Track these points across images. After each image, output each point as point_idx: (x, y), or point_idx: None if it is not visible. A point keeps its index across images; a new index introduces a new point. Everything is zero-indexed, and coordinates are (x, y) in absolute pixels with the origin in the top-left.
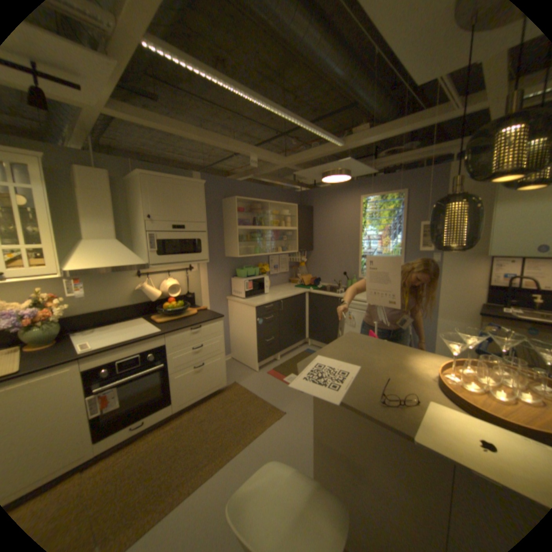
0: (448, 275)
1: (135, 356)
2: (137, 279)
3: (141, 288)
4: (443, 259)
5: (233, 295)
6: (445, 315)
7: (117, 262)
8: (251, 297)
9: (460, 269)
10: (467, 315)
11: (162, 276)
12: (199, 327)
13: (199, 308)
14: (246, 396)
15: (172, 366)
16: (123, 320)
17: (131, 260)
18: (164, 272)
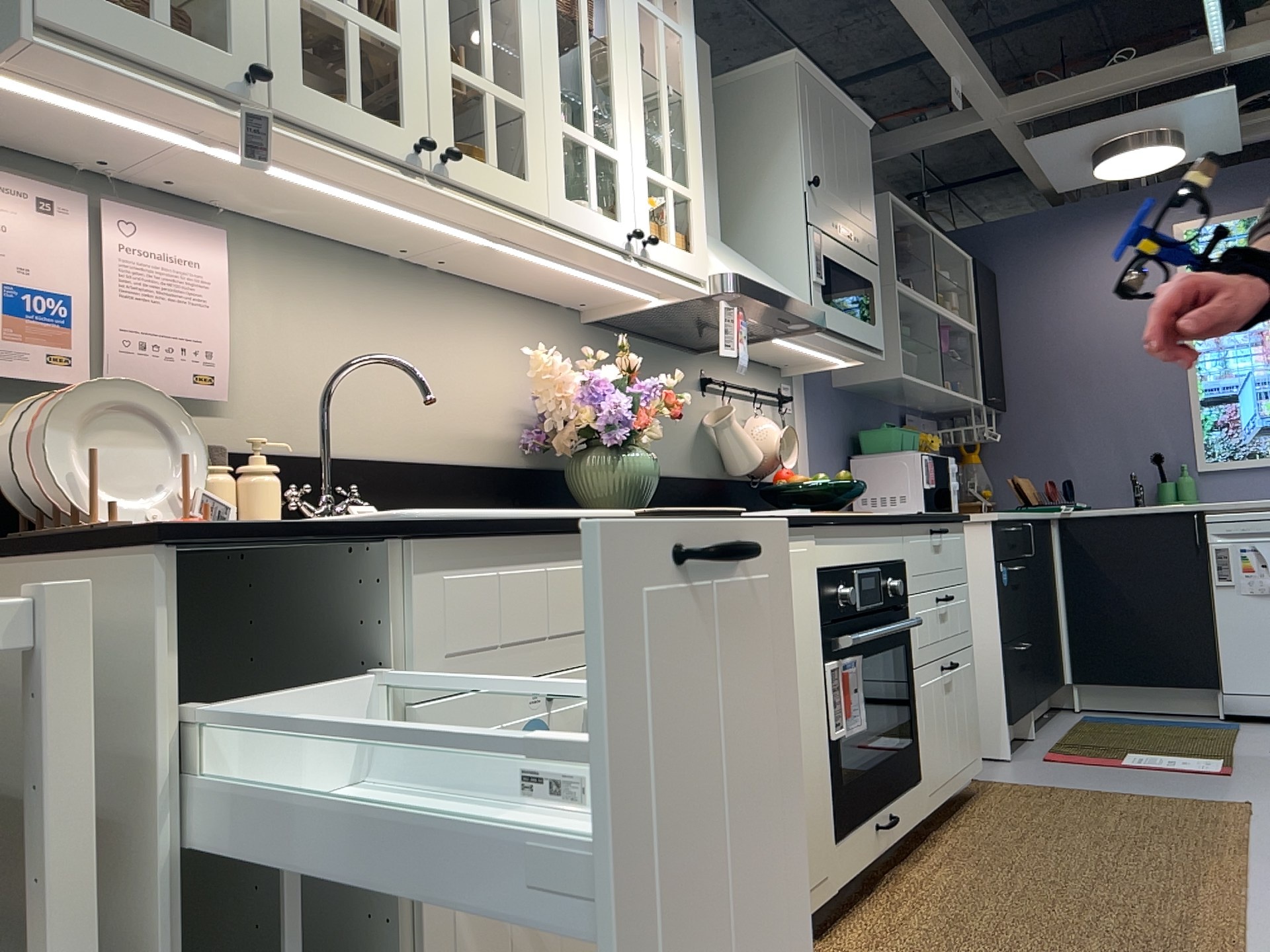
0: None
1: (874, 571)
2: (703, 399)
3: (727, 423)
4: None
5: None
6: None
7: (782, 290)
8: None
9: None
10: None
11: (740, 406)
12: (948, 530)
13: None
14: (1069, 792)
15: (917, 638)
16: None
17: (794, 294)
18: (744, 394)
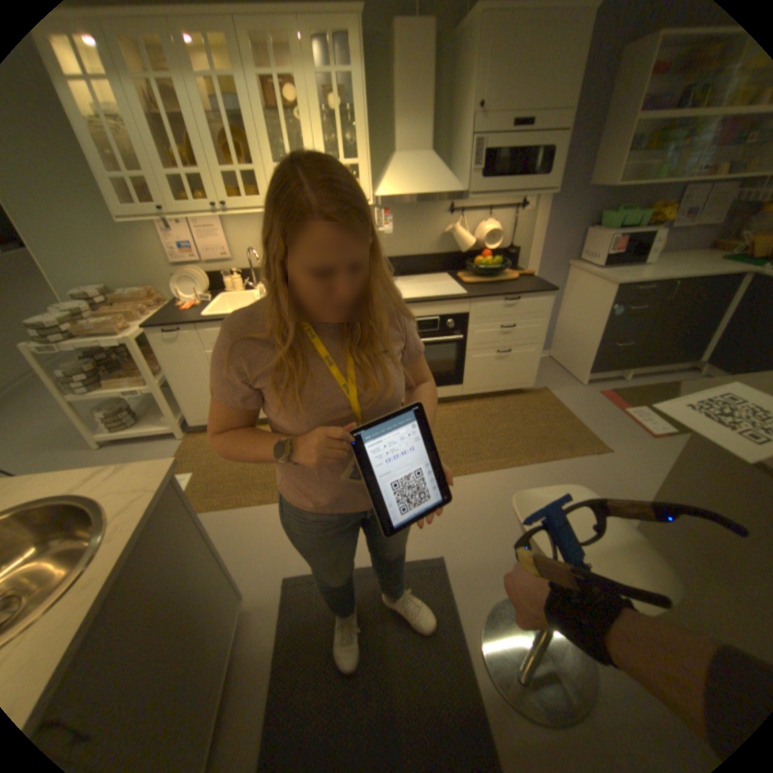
0: None
1: (434, 318)
2: (448, 218)
3: (451, 231)
4: None
5: (583, 259)
6: None
7: (430, 188)
8: (616, 266)
9: None
10: None
11: (480, 215)
12: (517, 299)
13: (523, 273)
14: (559, 410)
15: (472, 341)
16: (425, 273)
17: (446, 184)
18: (485, 208)
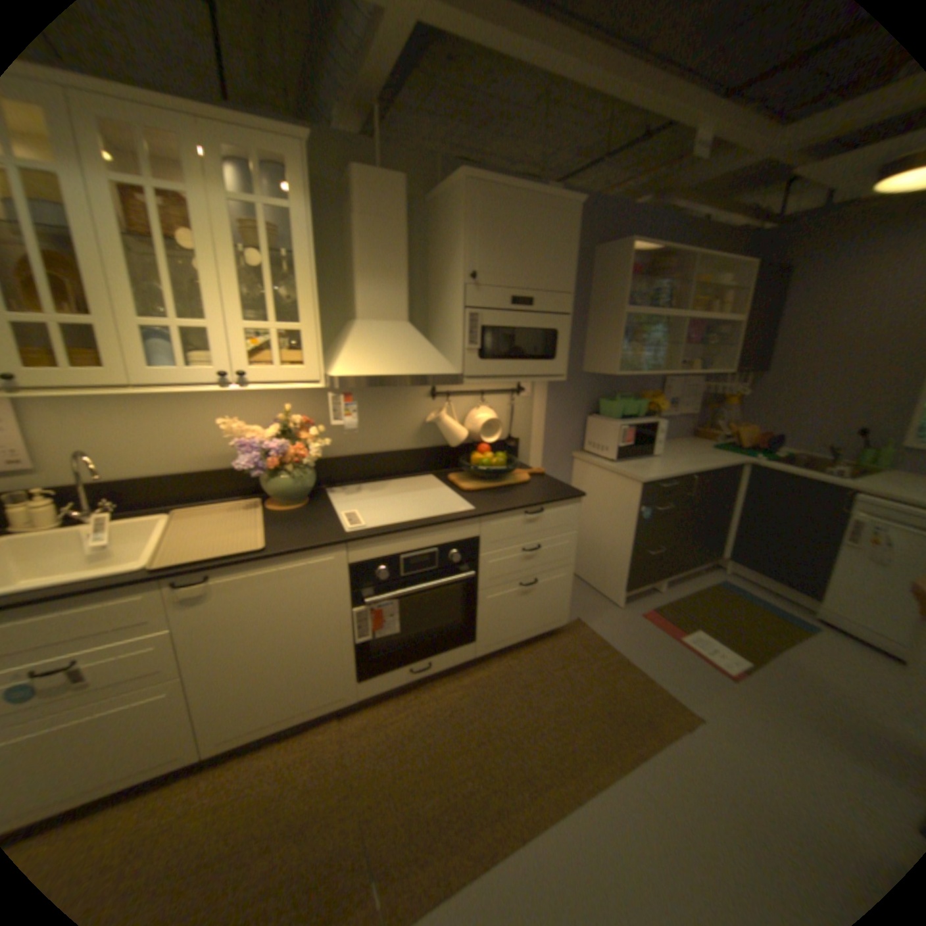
0: None
1: (432, 550)
2: (431, 404)
3: (437, 421)
4: None
5: (586, 450)
6: None
7: (413, 368)
8: (626, 459)
9: None
10: None
11: (470, 401)
12: (541, 512)
13: (530, 471)
14: (609, 657)
15: (486, 576)
16: (403, 476)
17: (435, 365)
18: (476, 393)
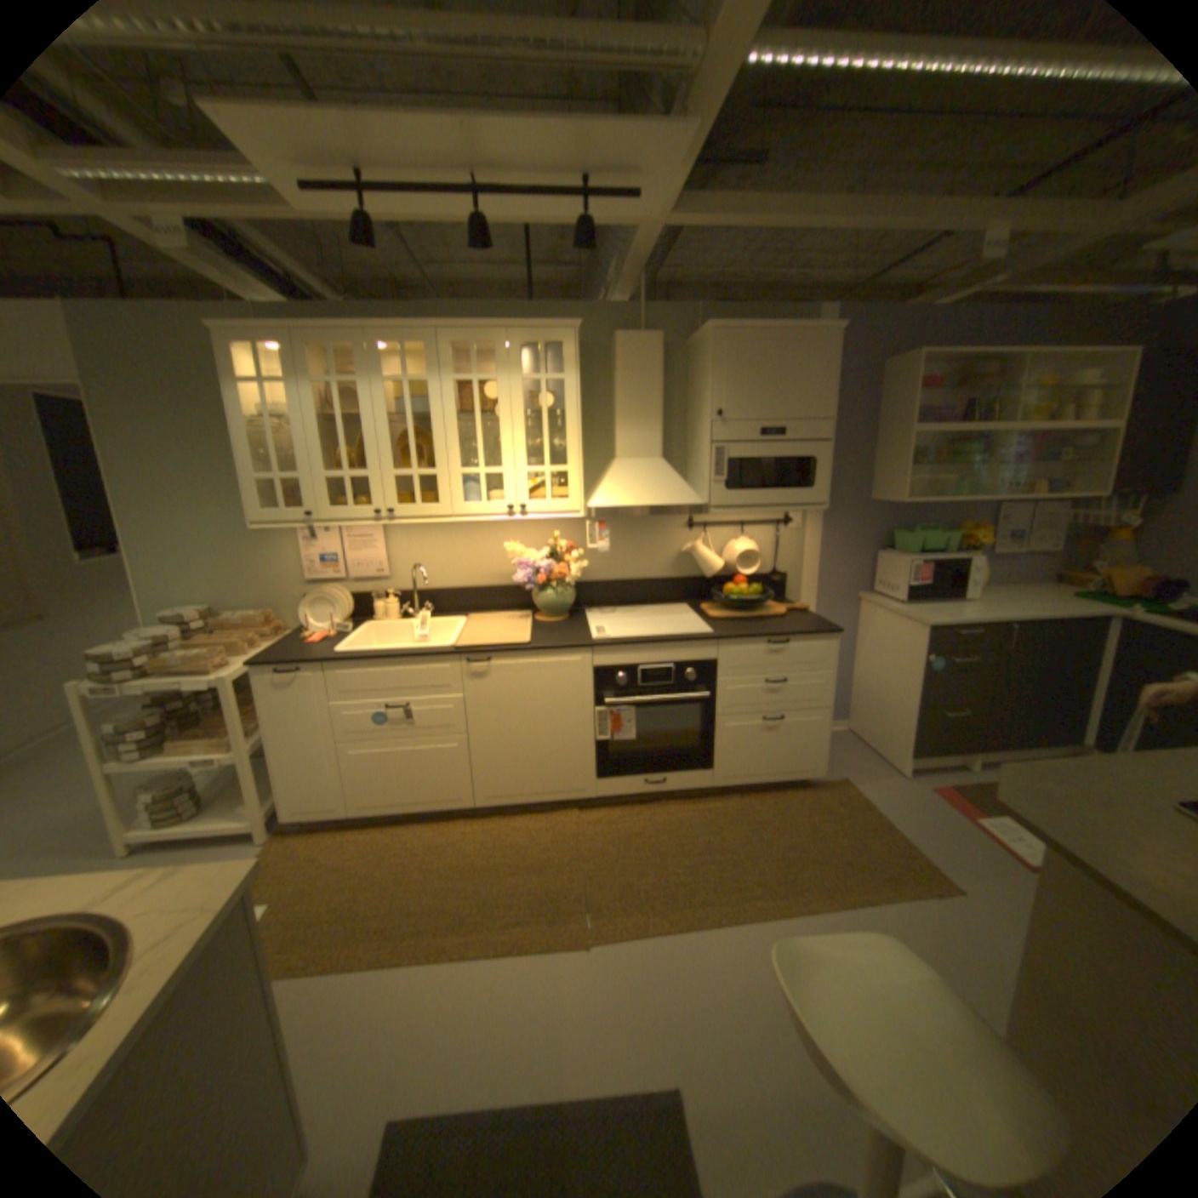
0: None
1: (667, 666)
2: (686, 534)
3: (690, 551)
4: None
5: (877, 591)
6: None
7: (658, 500)
8: (925, 602)
9: None
10: None
11: (728, 533)
12: (785, 643)
13: (793, 607)
14: (869, 818)
15: (723, 702)
16: (656, 604)
17: (679, 496)
18: (734, 524)
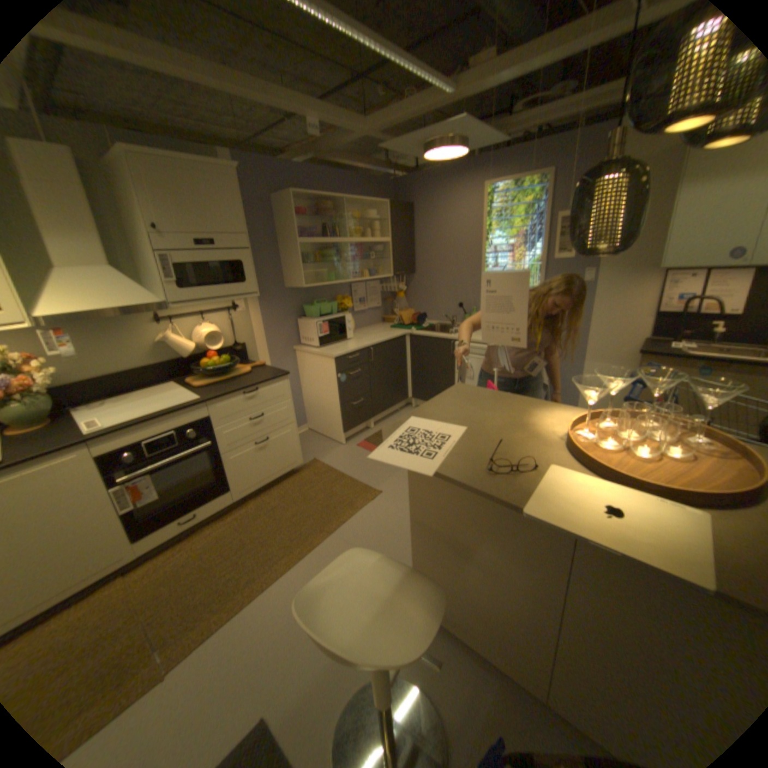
0: (603, 300)
1: (168, 434)
2: (155, 327)
3: (163, 340)
4: (598, 276)
5: (303, 343)
6: (594, 357)
7: (116, 301)
8: (328, 345)
9: (620, 289)
10: (623, 354)
11: (192, 321)
12: (255, 390)
13: (254, 364)
14: (330, 475)
15: (223, 443)
16: (145, 387)
17: (137, 297)
18: (195, 314)
